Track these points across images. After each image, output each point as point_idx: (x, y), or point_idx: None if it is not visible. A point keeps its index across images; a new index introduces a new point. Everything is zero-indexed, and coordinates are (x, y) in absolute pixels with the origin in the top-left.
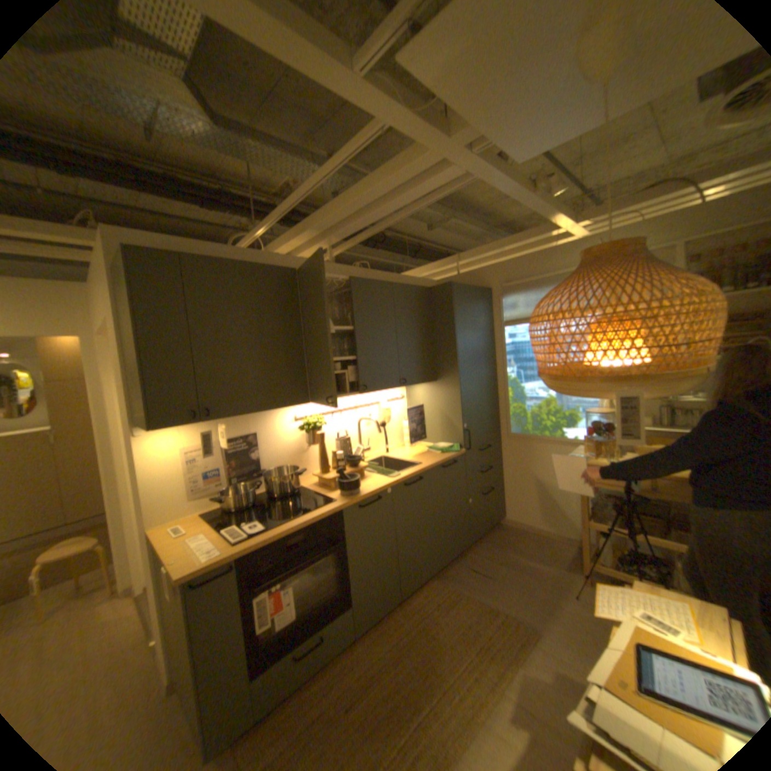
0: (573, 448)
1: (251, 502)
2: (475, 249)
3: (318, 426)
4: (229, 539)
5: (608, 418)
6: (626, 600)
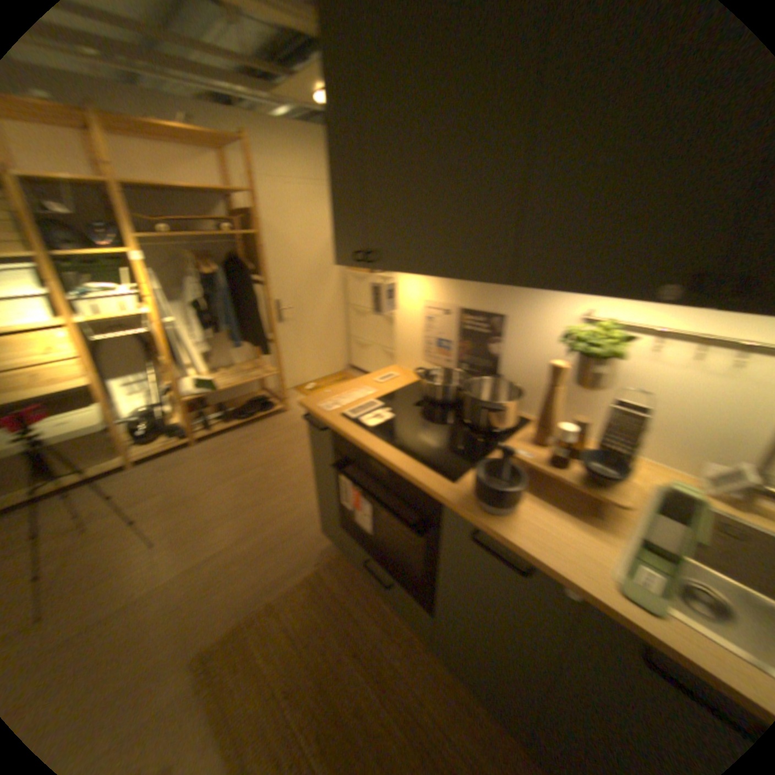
0: None
1: (447, 400)
2: None
3: (610, 353)
4: (351, 409)
5: None
6: None
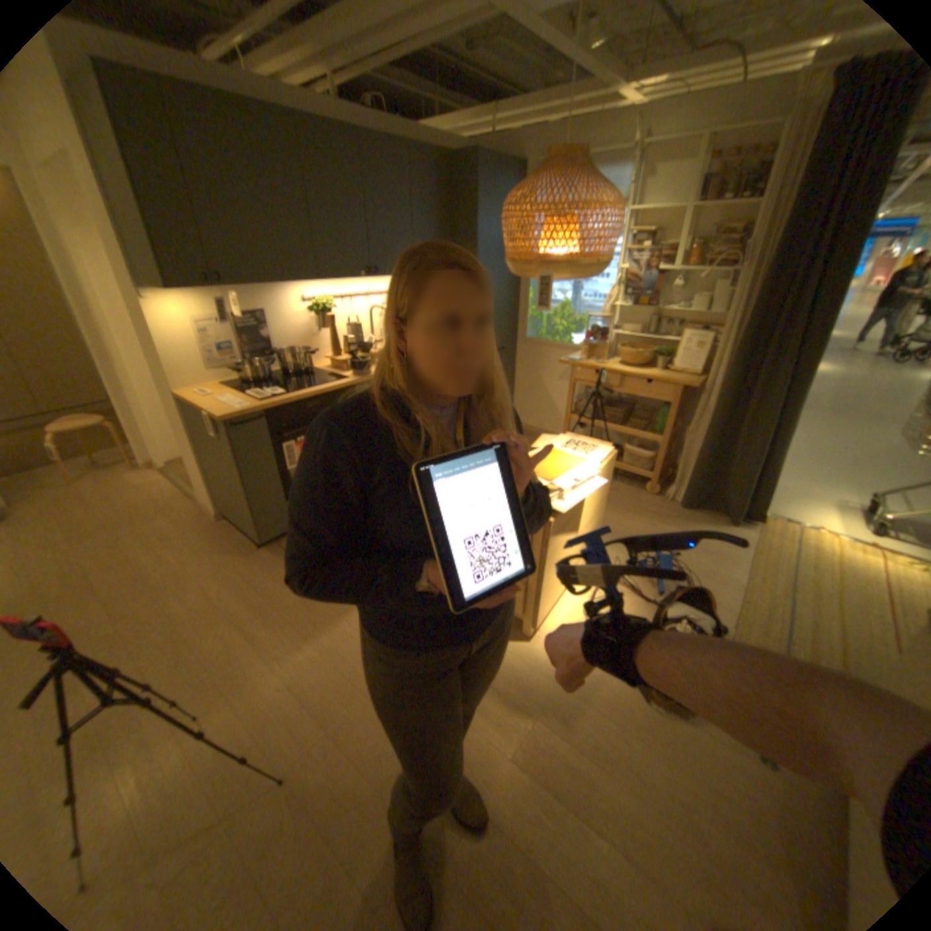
0: (577, 354)
1: (267, 376)
2: (516, 100)
3: (328, 310)
4: (255, 397)
5: (609, 325)
6: (554, 441)
